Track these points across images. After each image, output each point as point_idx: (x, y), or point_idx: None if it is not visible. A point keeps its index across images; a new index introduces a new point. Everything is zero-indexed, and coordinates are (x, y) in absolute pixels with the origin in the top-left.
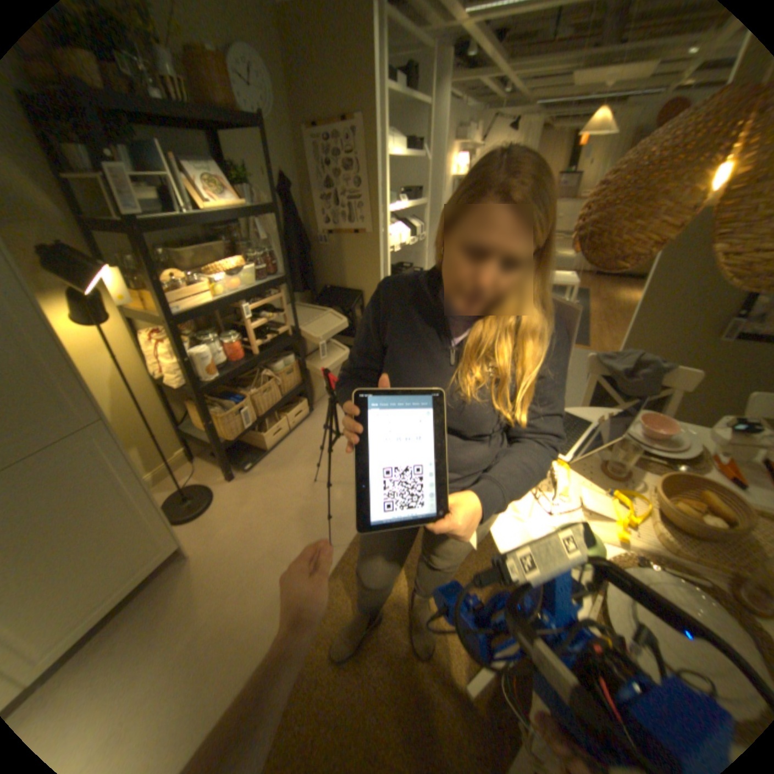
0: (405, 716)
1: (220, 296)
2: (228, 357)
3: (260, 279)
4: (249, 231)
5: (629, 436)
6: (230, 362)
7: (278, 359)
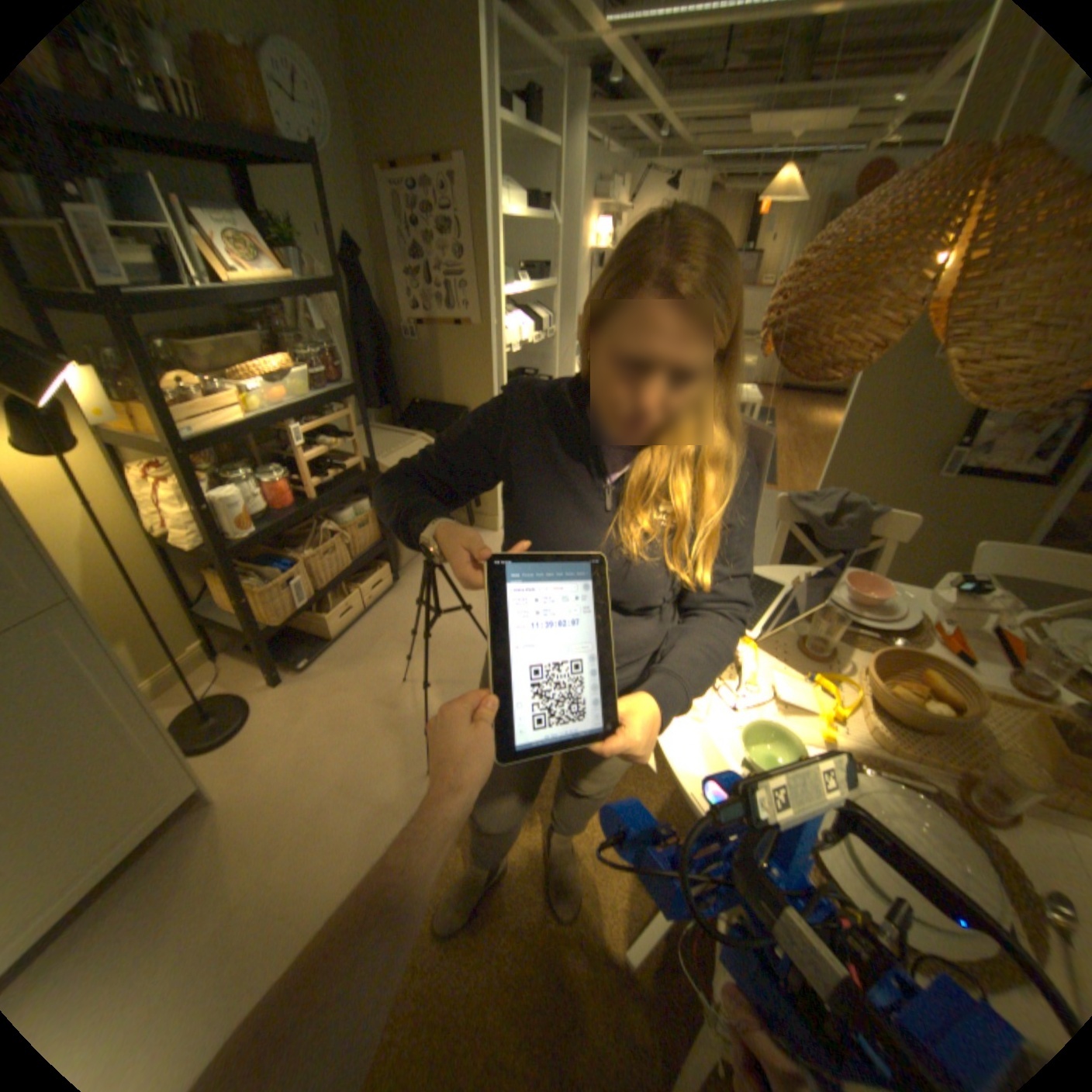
0: (542, 1003)
1: (256, 412)
2: (270, 502)
3: (318, 387)
4: (299, 316)
5: (832, 603)
6: (274, 510)
7: (346, 505)
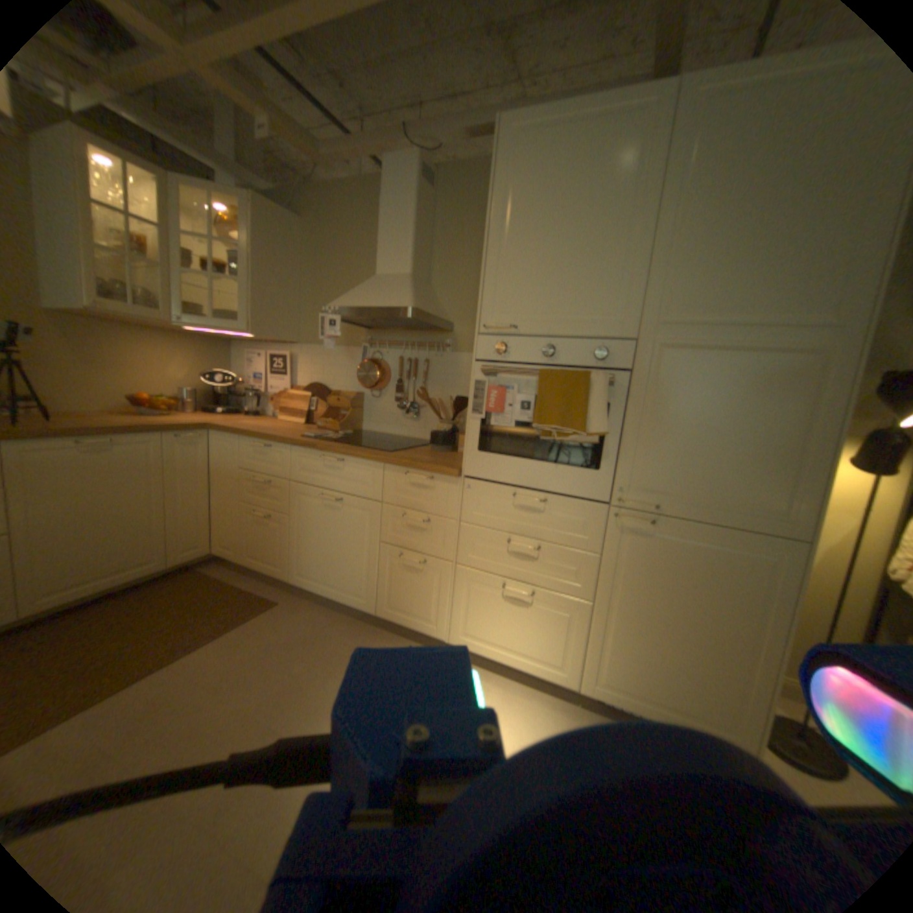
0: None
1: None
2: None
3: None
4: None
5: None
6: None
7: None
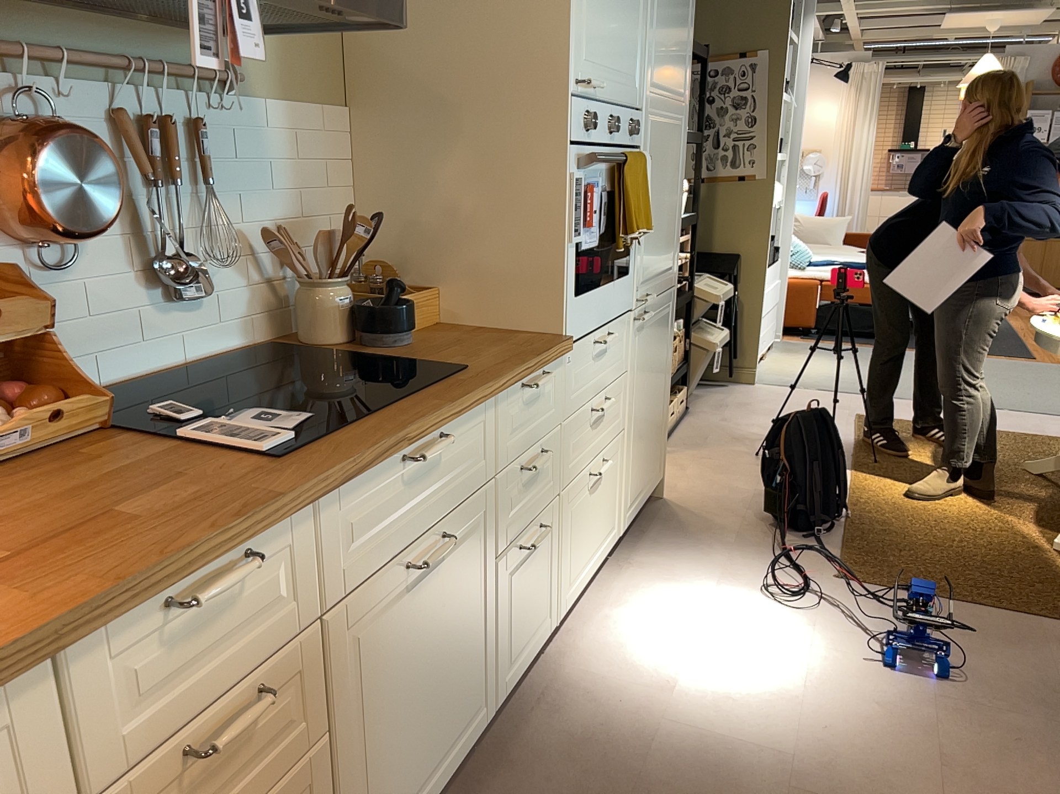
0: (996, 559)
1: None
2: None
3: None
4: None
5: None
6: None
7: None
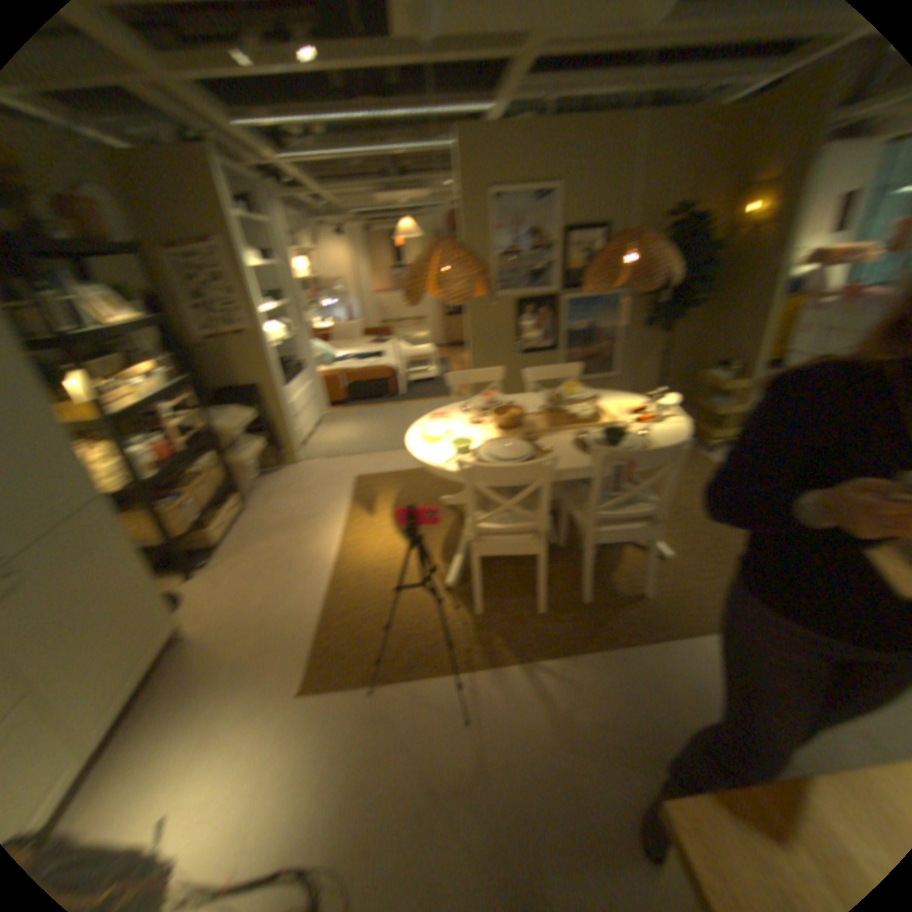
0: (415, 615)
1: (136, 402)
2: (152, 460)
3: (163, 385)
4: (125, 348)
5: (474, 406)
6: (155, 466)
7: (194, 462)
